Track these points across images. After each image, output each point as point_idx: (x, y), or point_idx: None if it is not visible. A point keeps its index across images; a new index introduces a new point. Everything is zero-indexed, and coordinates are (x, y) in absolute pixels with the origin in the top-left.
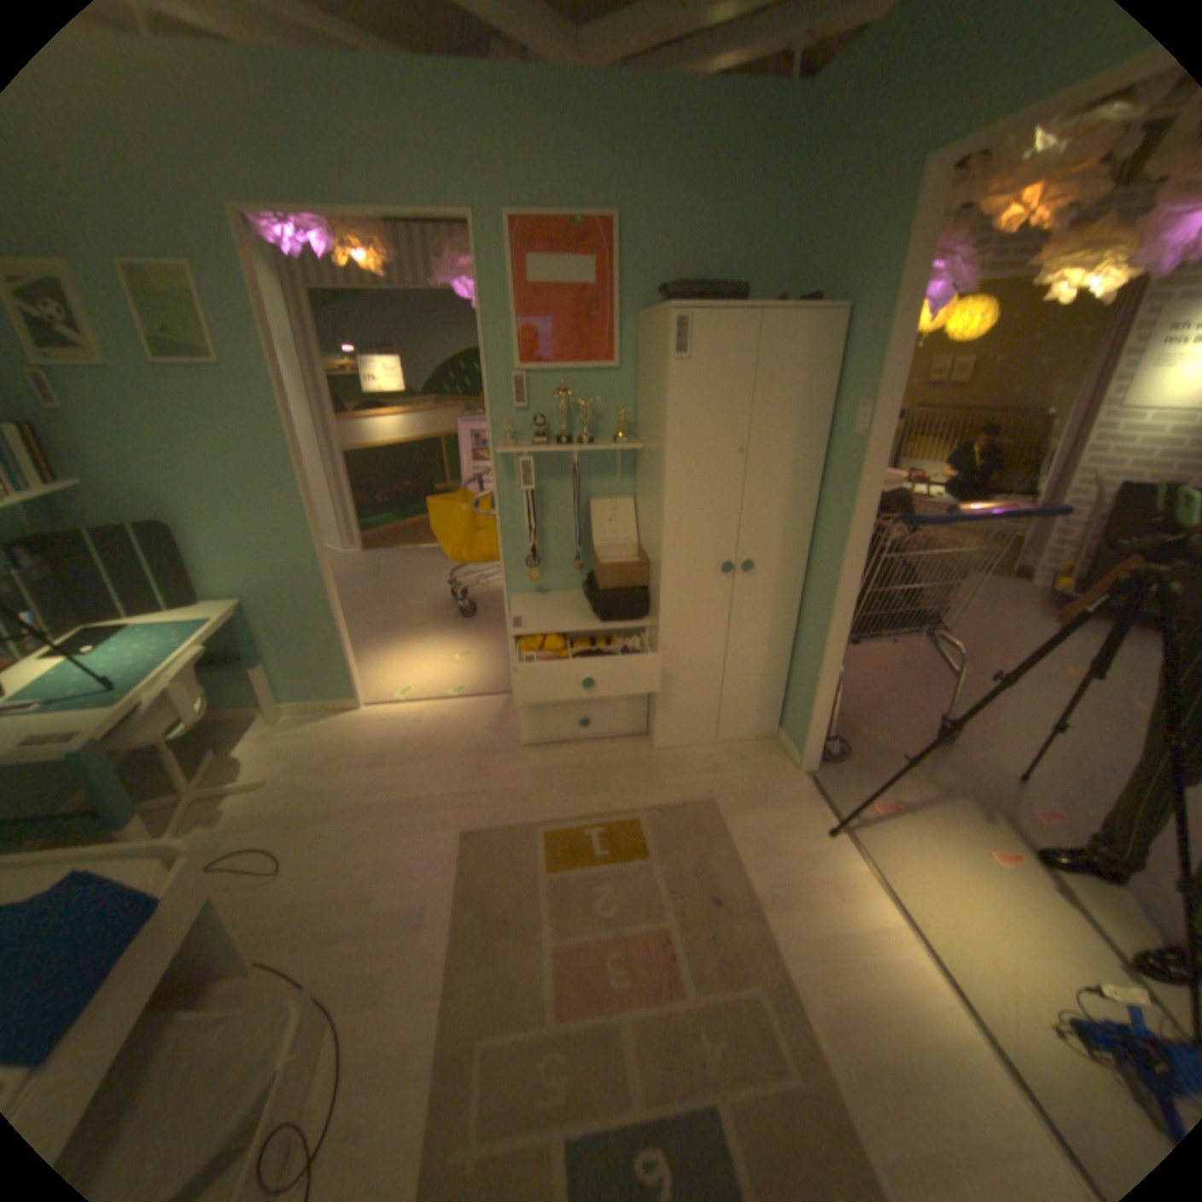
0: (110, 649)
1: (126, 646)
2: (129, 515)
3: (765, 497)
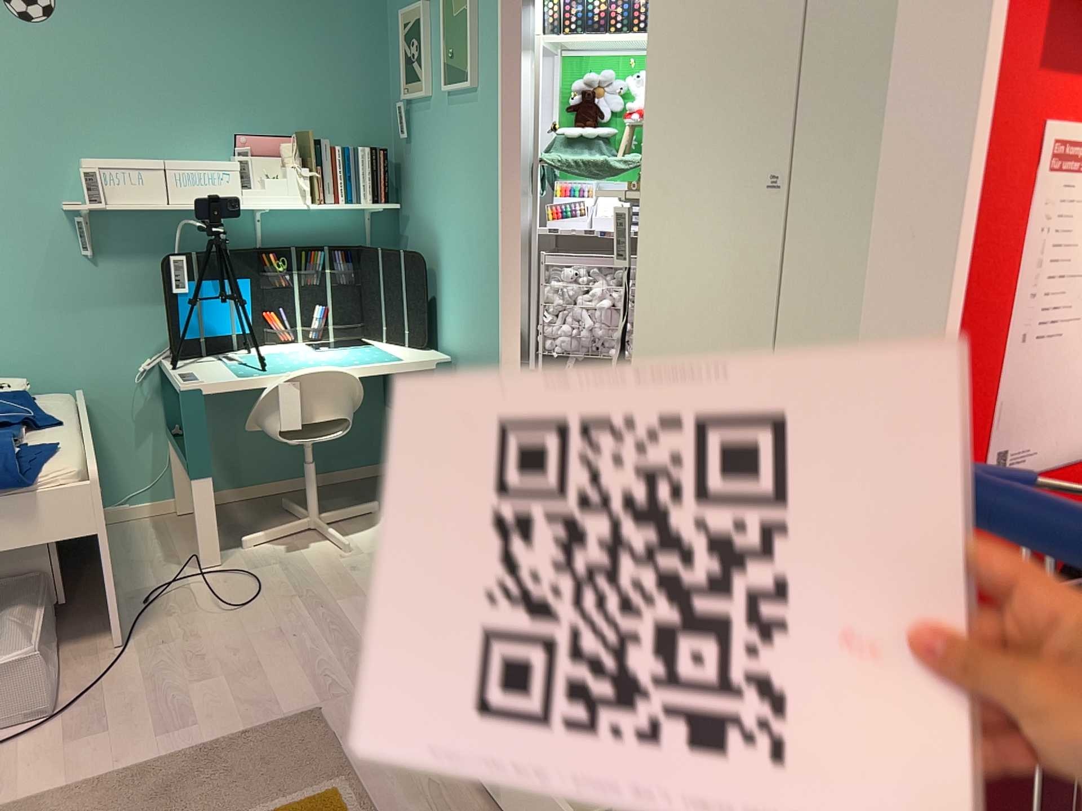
0: (333, 353)
1: (339, 355)
2: (422, 245)
3: (834, 322)
